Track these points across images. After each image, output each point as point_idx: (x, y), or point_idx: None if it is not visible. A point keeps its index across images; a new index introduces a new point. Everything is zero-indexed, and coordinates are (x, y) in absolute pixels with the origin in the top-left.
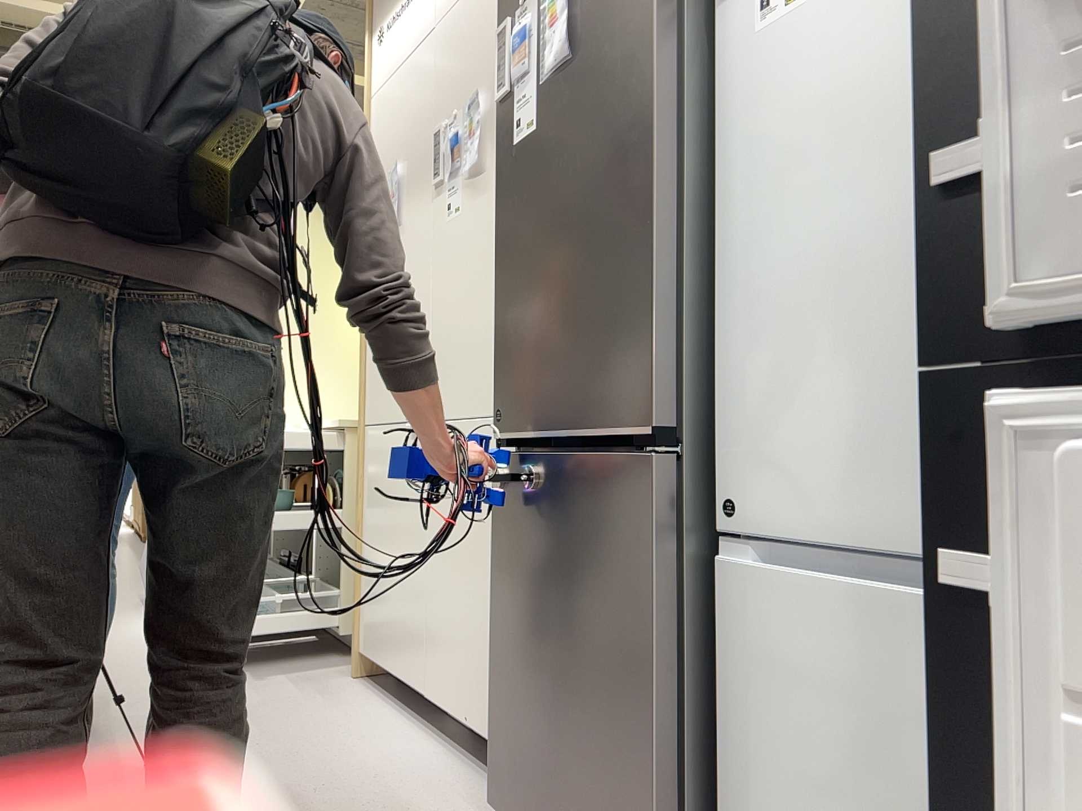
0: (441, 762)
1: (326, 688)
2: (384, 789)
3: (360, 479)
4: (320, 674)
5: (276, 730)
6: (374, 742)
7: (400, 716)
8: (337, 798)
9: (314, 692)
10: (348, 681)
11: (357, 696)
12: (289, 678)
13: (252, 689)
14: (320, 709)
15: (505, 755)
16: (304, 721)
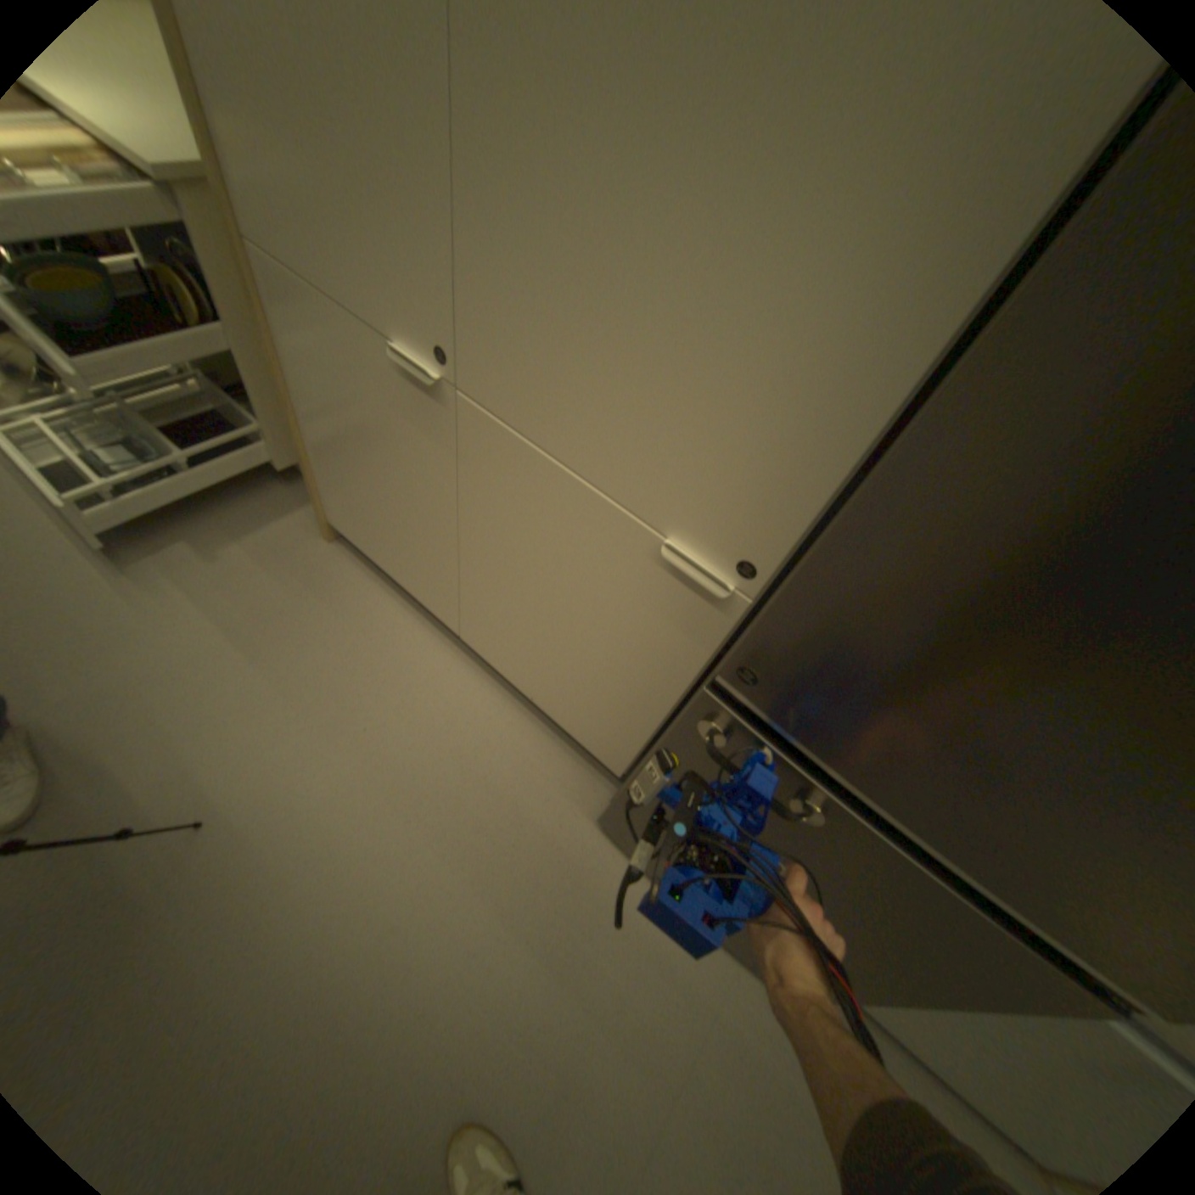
0: (504, 716)
1: (307, 570)
2: (477, 784)
3: (266, 330)
4: (281, 533)
5: (300, 685)
6: (421, 688)
7: (420, 623)
8: (442, 817)
9: (297, 582)
10: (325, 548)
11: (352, 585)
12: (246, 550)
13: (213, 585)
14: (325, 622)
15: (619, 804)
16: (321, 655)
